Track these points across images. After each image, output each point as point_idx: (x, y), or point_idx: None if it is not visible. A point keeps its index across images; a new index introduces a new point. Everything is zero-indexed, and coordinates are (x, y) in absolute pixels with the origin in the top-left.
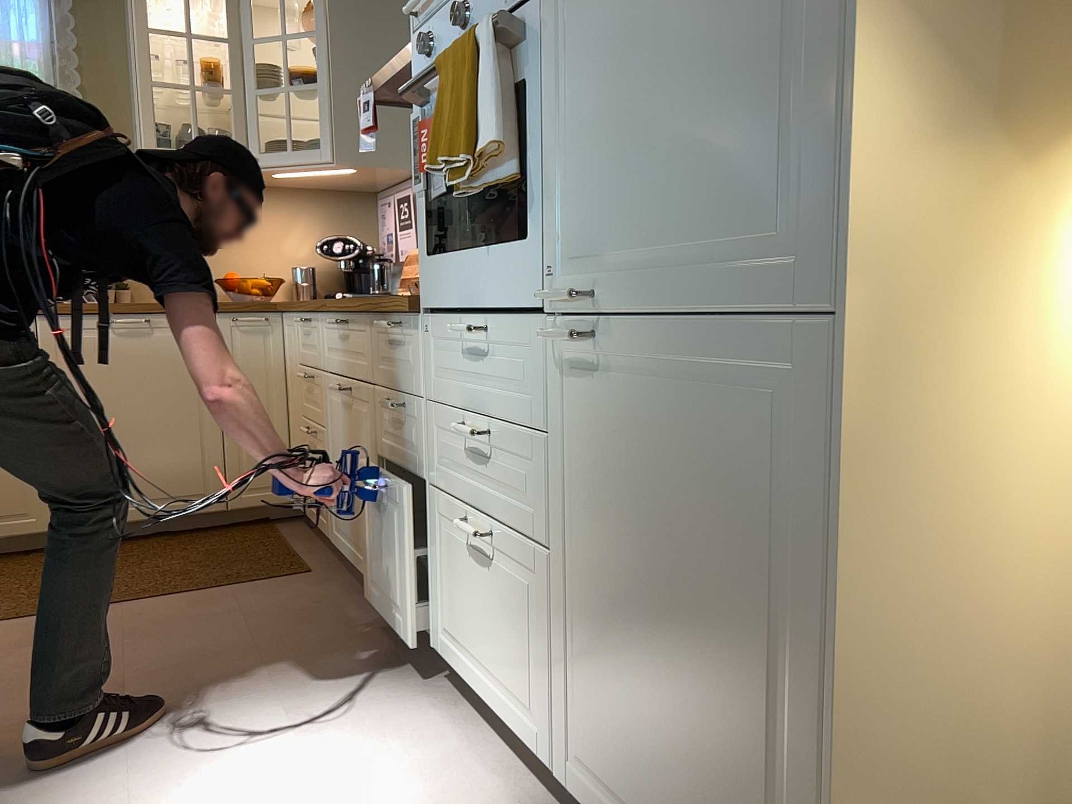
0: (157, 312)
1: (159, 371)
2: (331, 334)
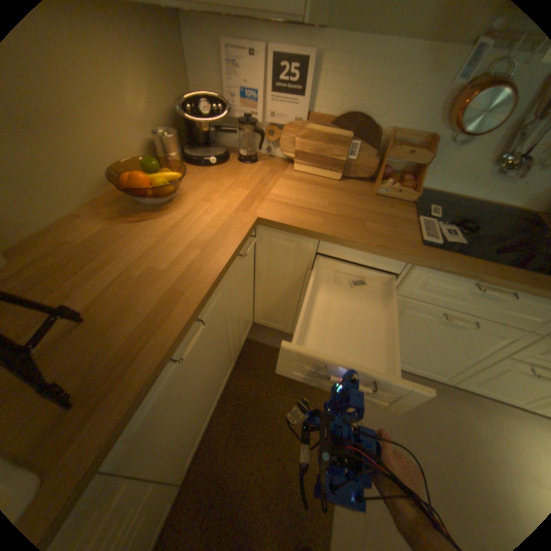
0: (203, 305)
1: (208, 342)
2: (447, 285)
